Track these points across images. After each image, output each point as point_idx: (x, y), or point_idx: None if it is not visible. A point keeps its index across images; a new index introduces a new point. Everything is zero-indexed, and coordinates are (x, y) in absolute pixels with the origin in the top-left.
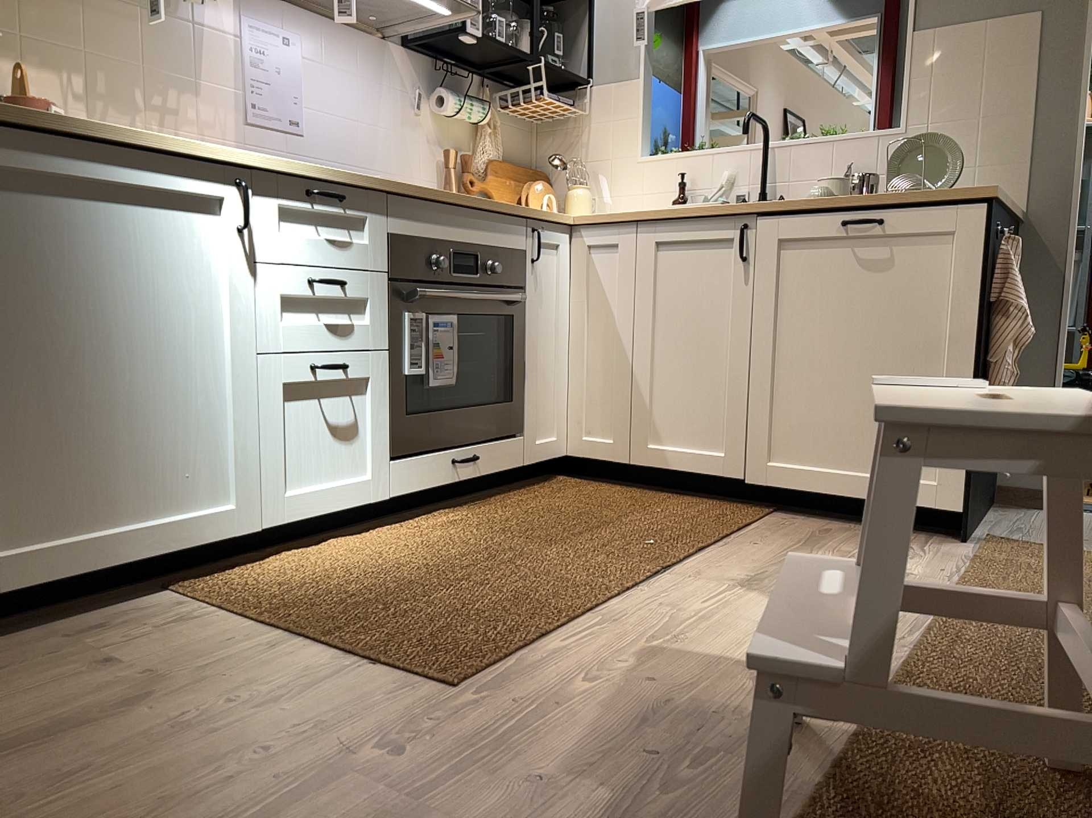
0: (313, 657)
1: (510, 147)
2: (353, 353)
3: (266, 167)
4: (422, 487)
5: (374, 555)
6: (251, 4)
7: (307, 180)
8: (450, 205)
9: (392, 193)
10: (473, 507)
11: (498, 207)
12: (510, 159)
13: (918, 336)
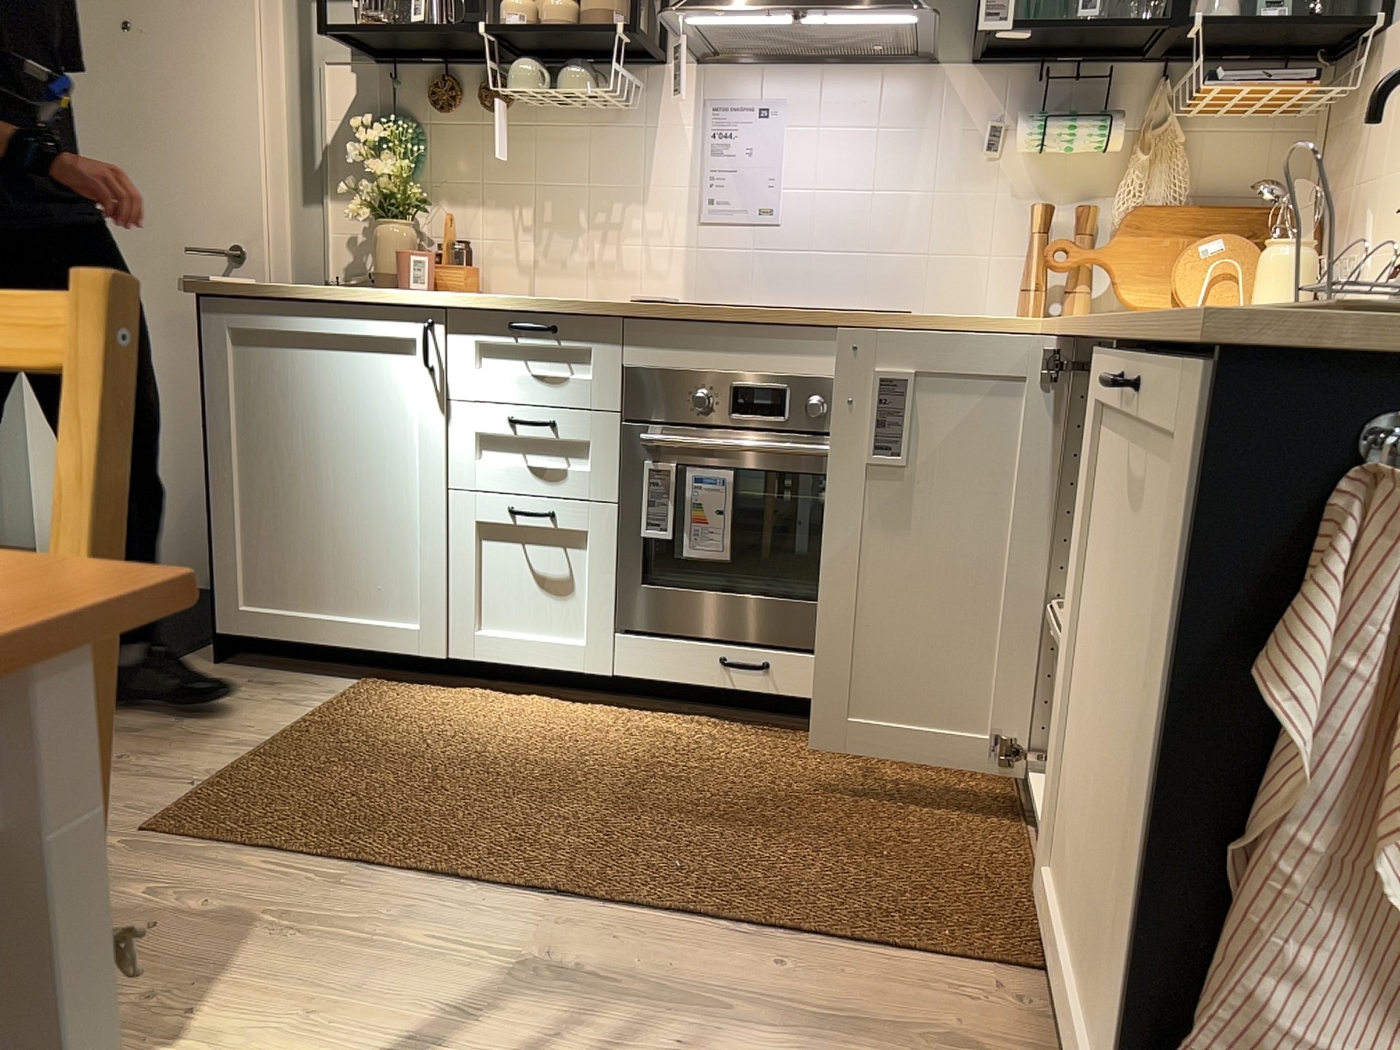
0: (208, 759)
1: (1233, 174)
2: (567, 502)
3: (459, 306)
4: (667, 678)
5: (503, 723)
6: (717, 80)
7: (508, 313)
8: (732, 327)
9: (628, 319)
10: (761, 733)
11: (831, 323)
12: (1230, 197)
13: (1139, 720)
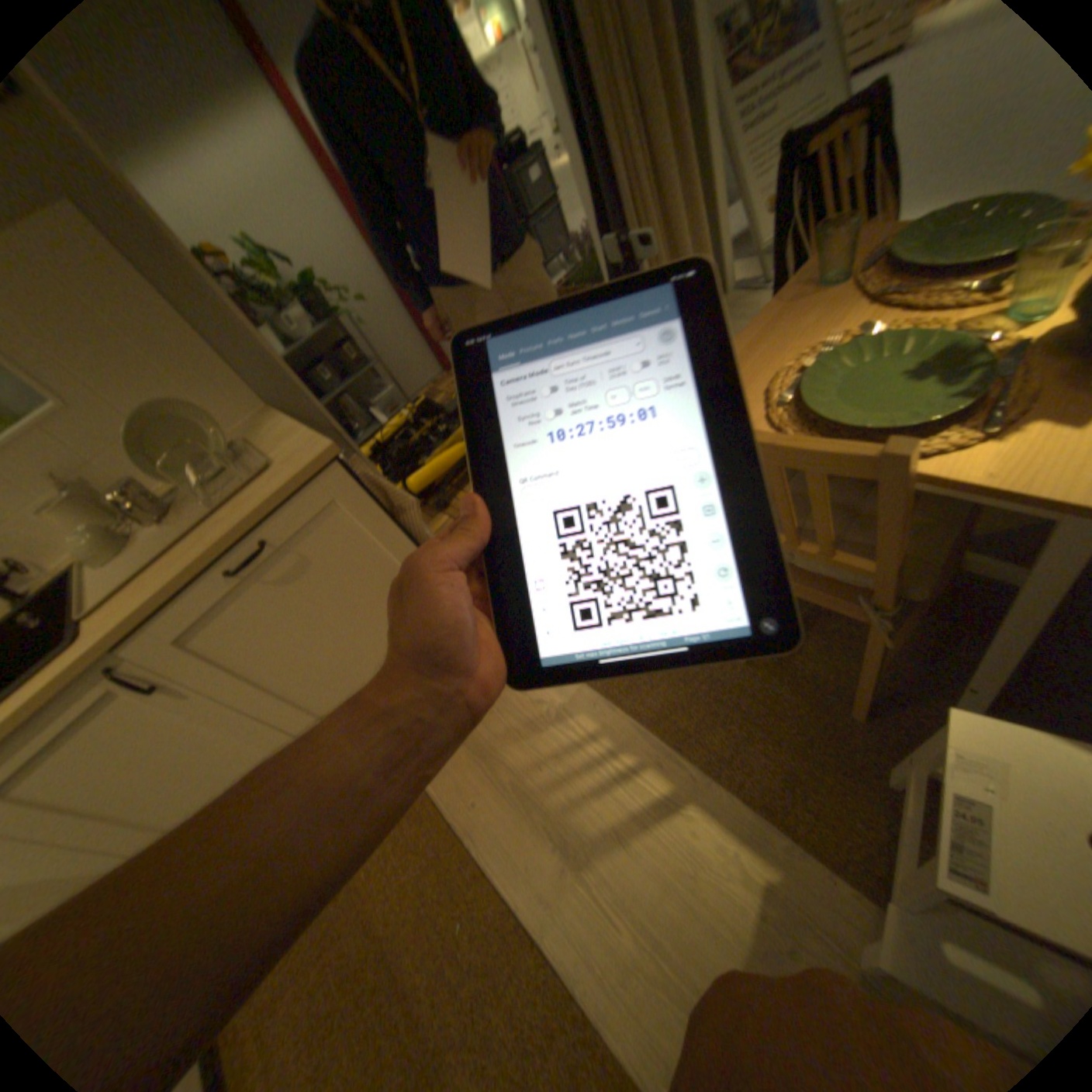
0: None
1: None
2: None
3: None
4: None
5: None
6: None
7: None
8: None
9: None
10: None
11: None
12: None
13: (384, 582)
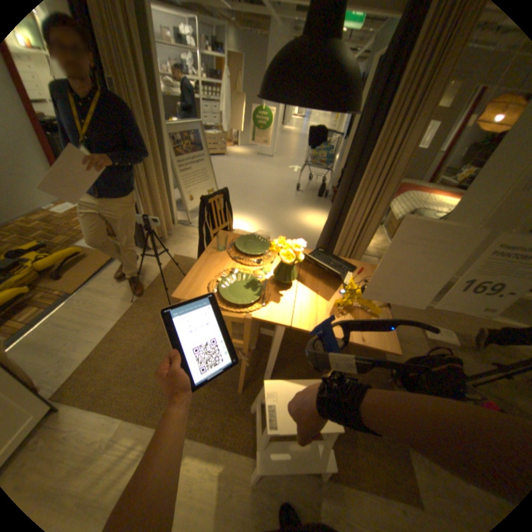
0: None
1: None
2: None
3: None
4: None
5: None
6: None
7: None
8: None
9: None
10: None
11: None
12: None
13: None
